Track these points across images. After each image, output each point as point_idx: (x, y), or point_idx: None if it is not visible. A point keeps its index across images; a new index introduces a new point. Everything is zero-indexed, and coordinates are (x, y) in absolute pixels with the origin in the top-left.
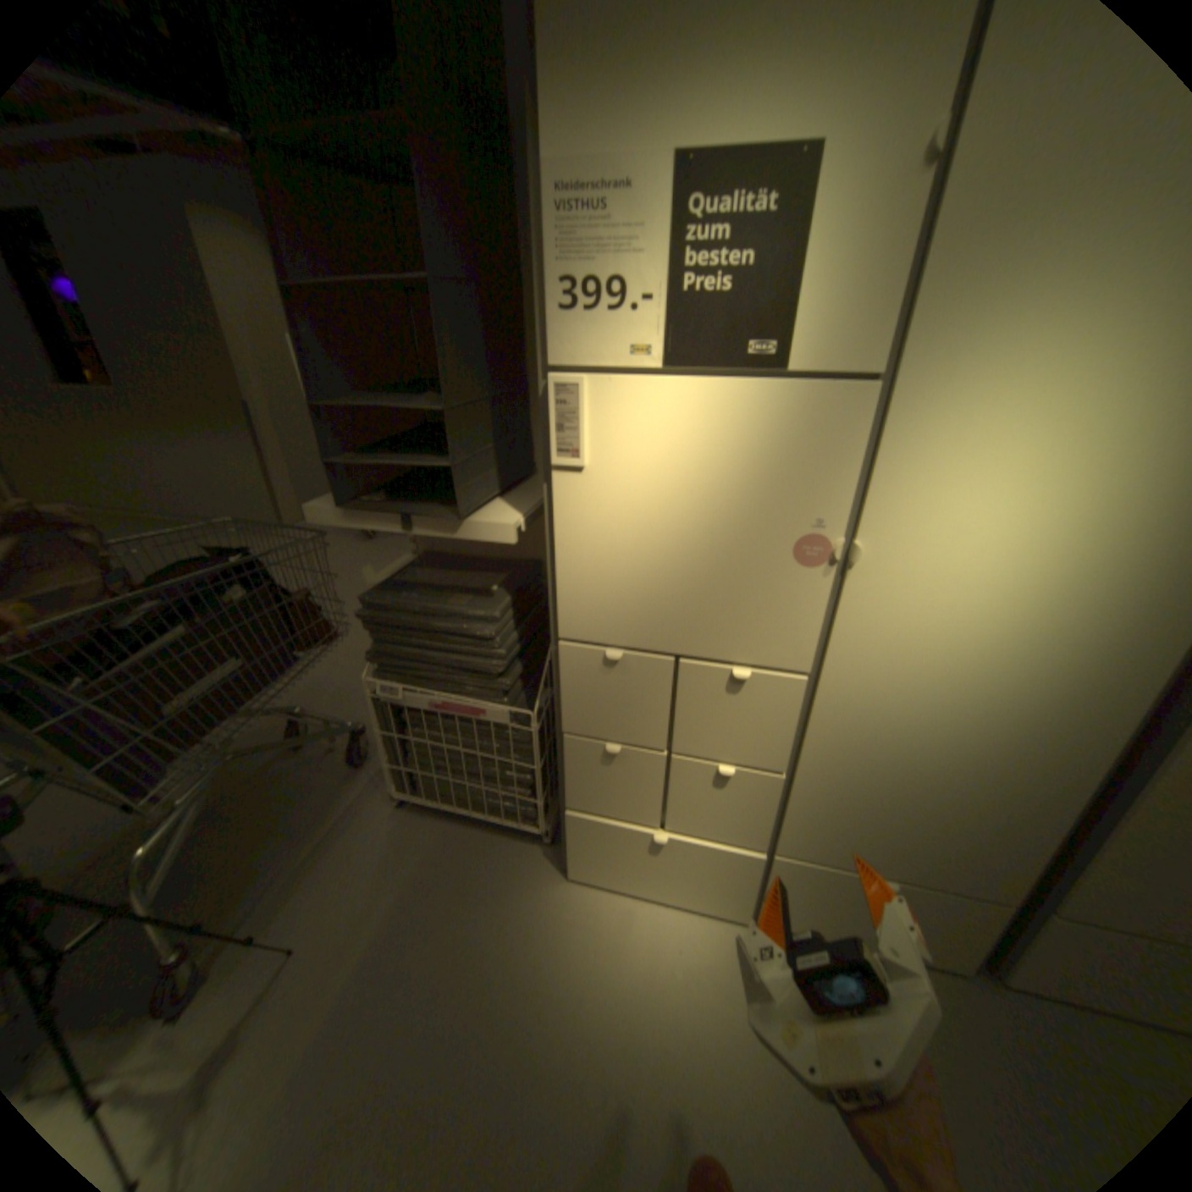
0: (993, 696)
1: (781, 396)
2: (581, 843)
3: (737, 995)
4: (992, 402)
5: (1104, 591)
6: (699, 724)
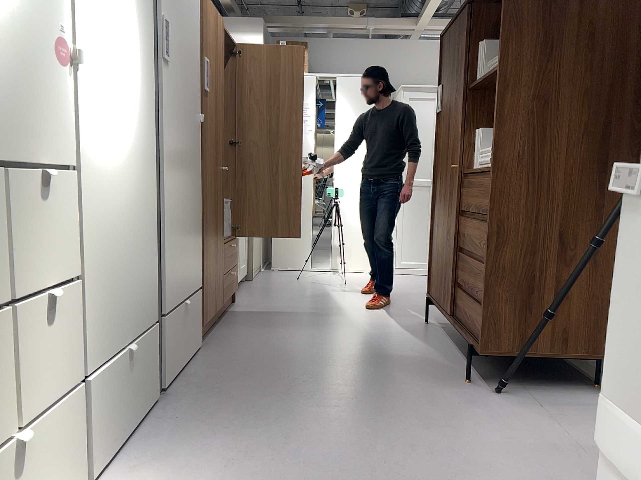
0: (126, 167)
1: None
2: None
3: None
4: None
5: (135, 95)
6: (21, 248)
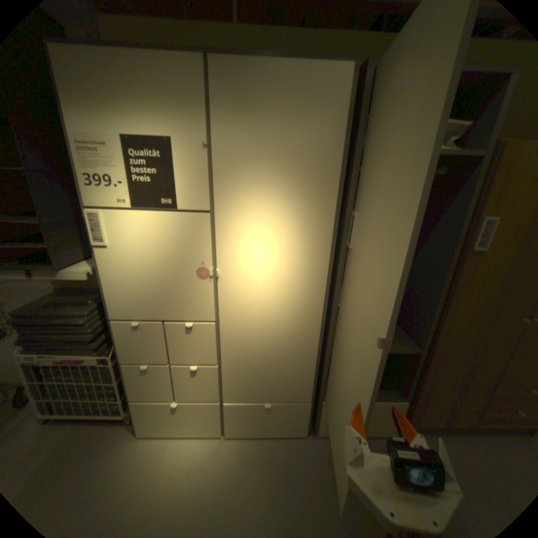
0: (277, 321)
1: (177, 218)
2: (139, 418)
3: (210, 472)
4: (245, 220)
5: (296, 280)
6: (178, 349)
